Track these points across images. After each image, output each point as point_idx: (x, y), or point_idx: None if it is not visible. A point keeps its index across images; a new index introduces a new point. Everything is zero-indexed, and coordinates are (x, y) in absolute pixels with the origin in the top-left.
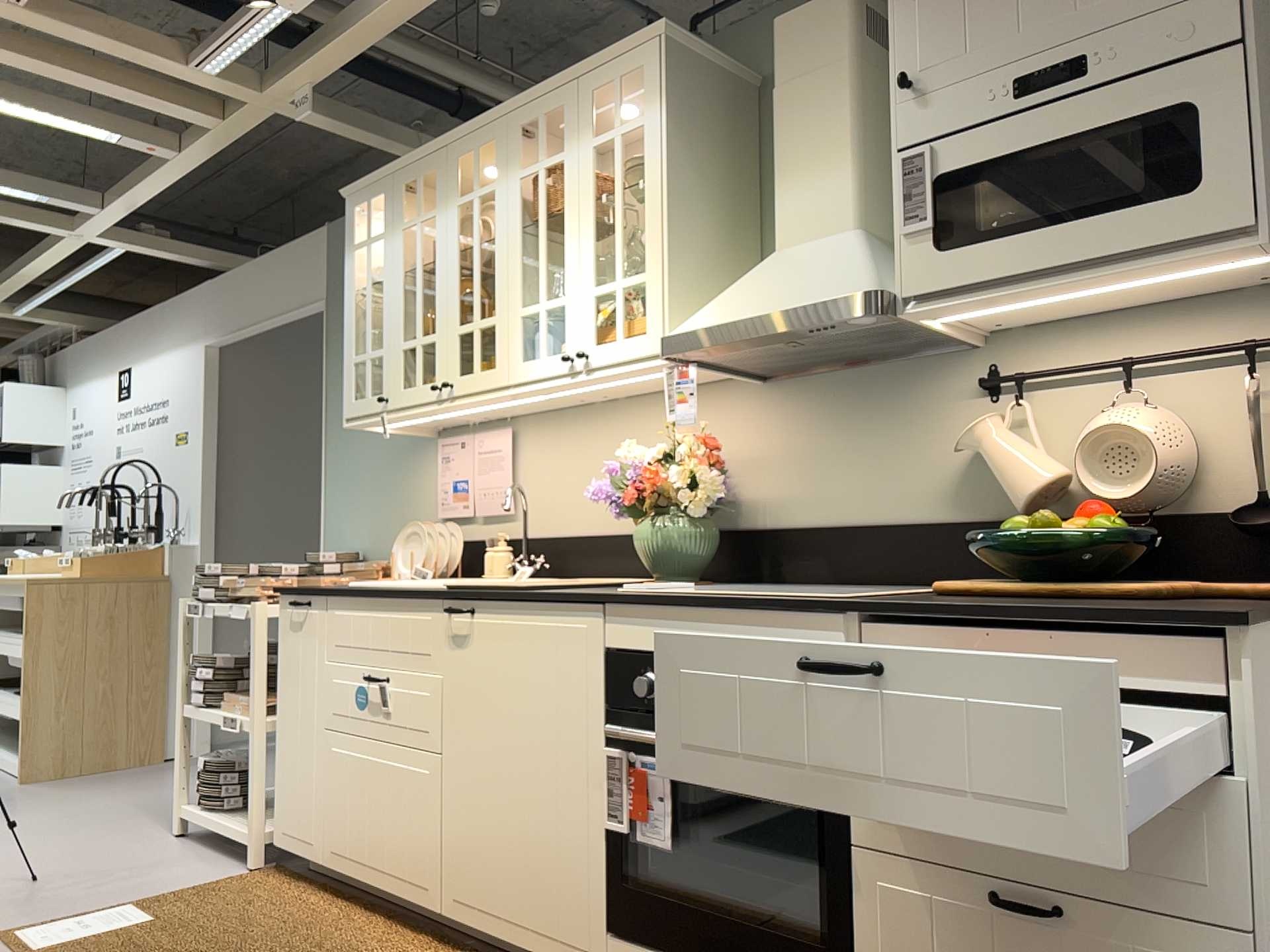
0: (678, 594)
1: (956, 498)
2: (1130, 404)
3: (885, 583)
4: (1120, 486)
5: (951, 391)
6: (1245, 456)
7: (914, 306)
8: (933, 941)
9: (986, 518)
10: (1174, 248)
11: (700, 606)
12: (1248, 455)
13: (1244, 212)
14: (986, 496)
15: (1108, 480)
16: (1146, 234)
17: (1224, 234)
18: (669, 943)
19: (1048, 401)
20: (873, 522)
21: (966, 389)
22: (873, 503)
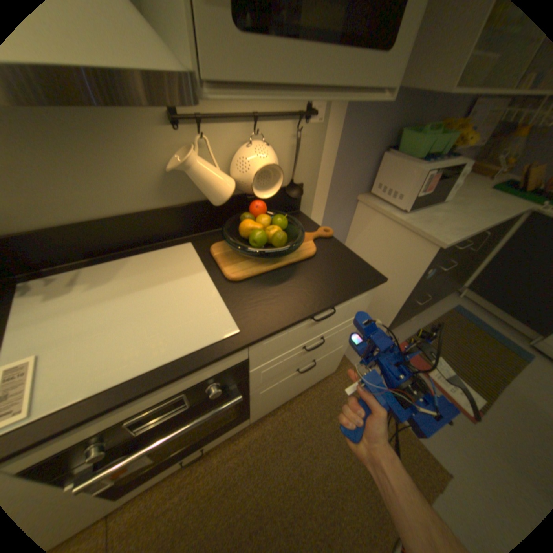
0: (77, 396)
1: (161, 193)
2: (255, 140)
3: (128, 248)
4: (261, 189)
5: (140, 116)
6: (286, 163)
7: (210, 89)
8: (276, 389)
9: (182, 201)
10: (365, 87)
11: (133, 399)
12: (291, 165)
13: (398, 77)
14: (179, 190)
15: (259, 188)
16: (364, 74)
17: (382, 85)
18: (158, 471)
19: (209, 130)
20: (102, 215)
21: (152, 116)
22: (97, 203)
